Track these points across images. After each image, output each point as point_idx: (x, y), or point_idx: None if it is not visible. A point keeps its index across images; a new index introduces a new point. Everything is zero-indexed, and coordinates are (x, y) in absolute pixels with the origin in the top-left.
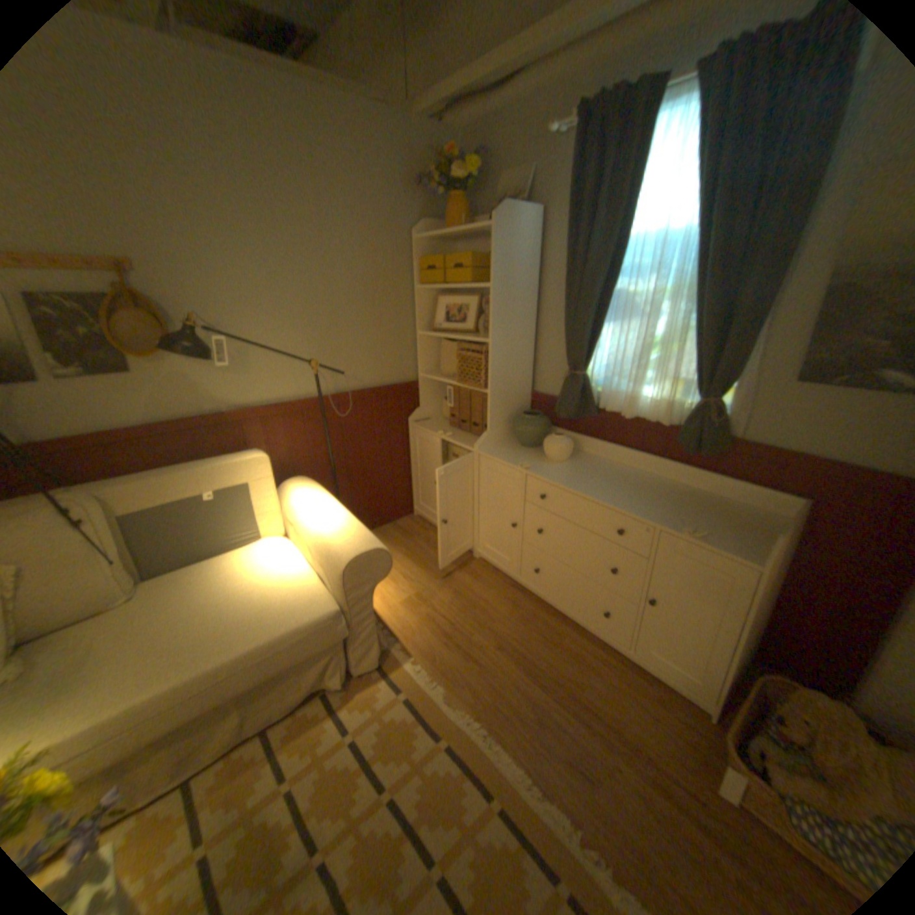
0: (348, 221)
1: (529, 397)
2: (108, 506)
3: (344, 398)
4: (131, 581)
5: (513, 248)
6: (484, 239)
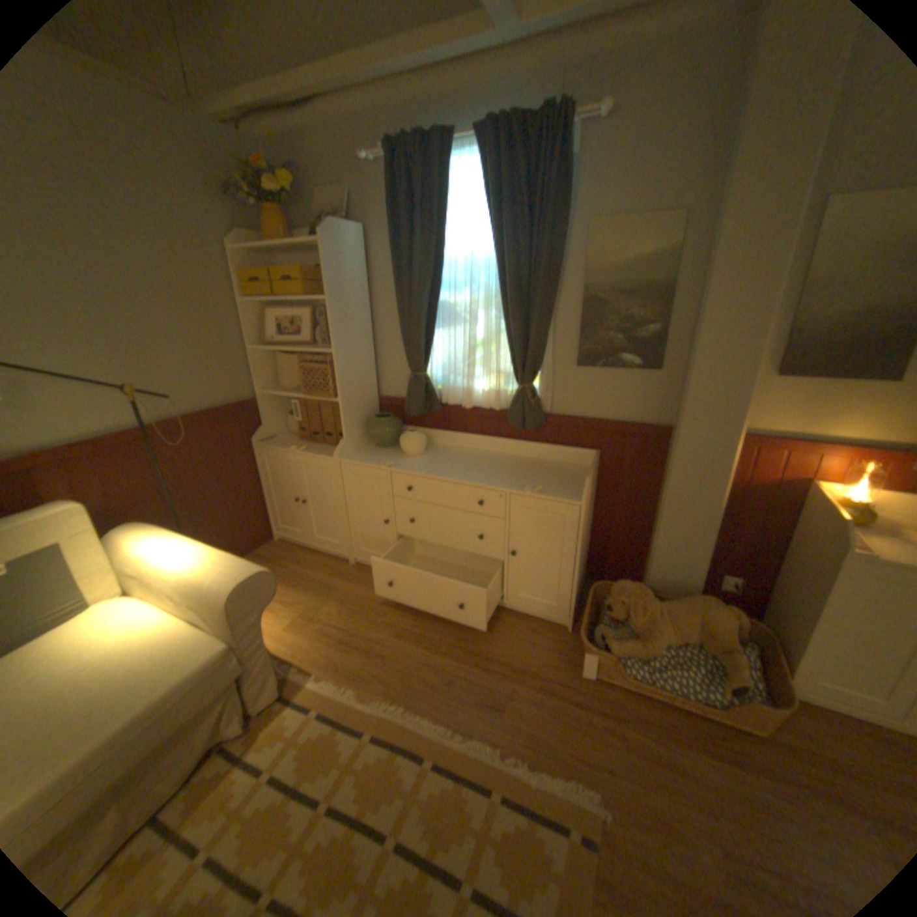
0: (144, 226)
1: (377, 401)
2: None
3: (171, 425)
4: None
5: (342, 263)
6: (306, 252)
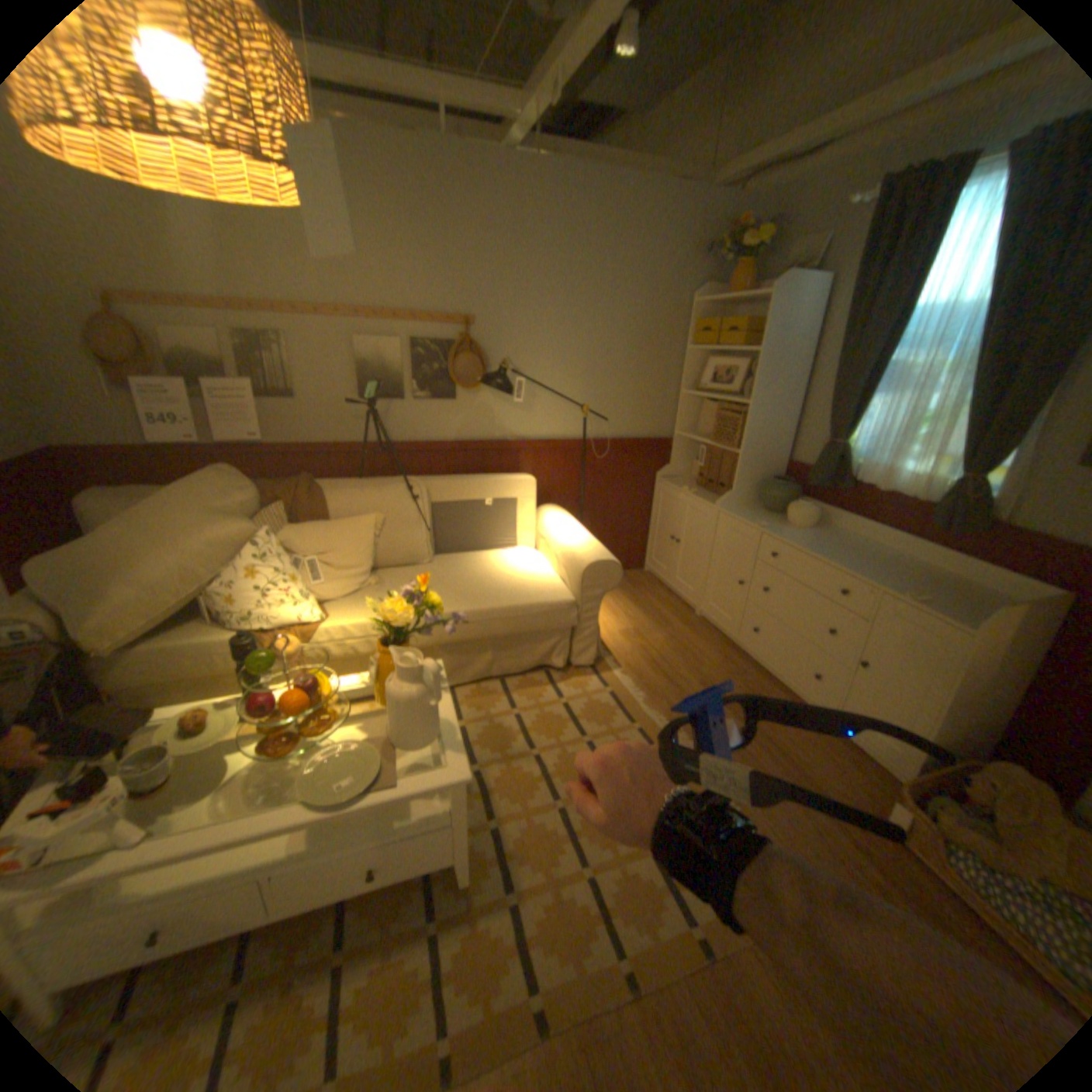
0: (636, 286)
1: (785, 465)
2: (436, 490)
3: (602, 444)
4: (435, 548)
5: (792, 315)
6: (766, 304)
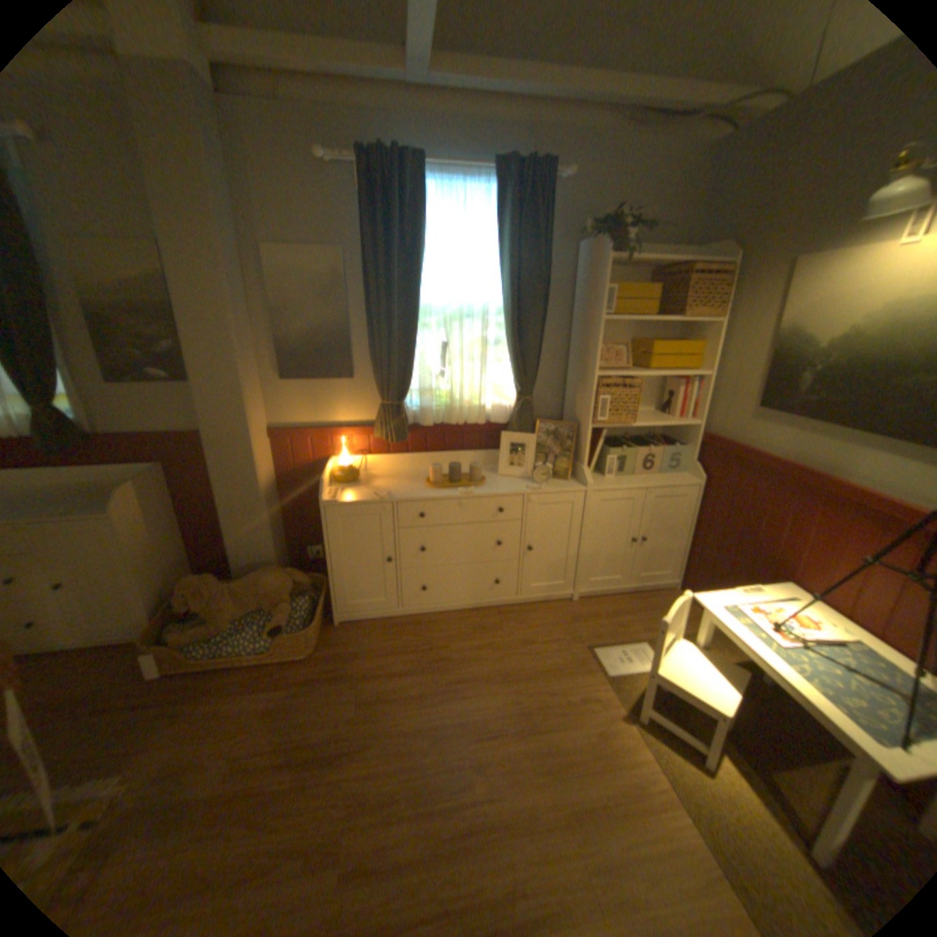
0: None
1: None
2: None
3: None
4: None
5: None
6: None
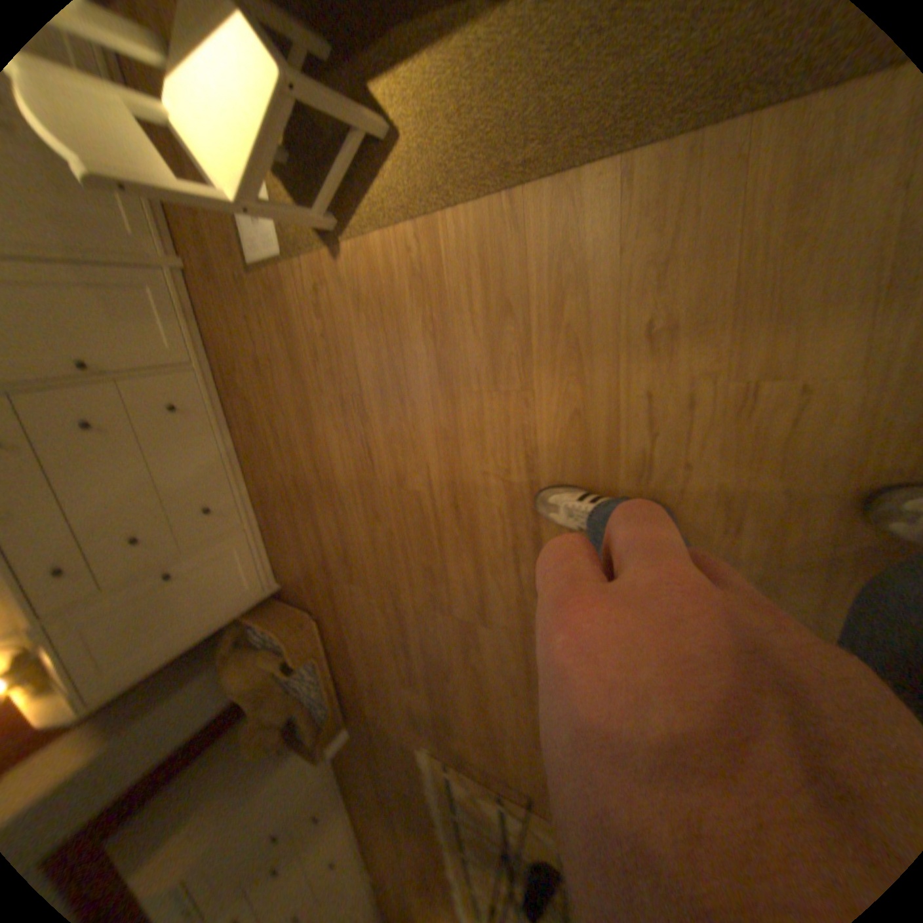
0: None
1: None
2: None
3: None
4: None
5: None
6: None
